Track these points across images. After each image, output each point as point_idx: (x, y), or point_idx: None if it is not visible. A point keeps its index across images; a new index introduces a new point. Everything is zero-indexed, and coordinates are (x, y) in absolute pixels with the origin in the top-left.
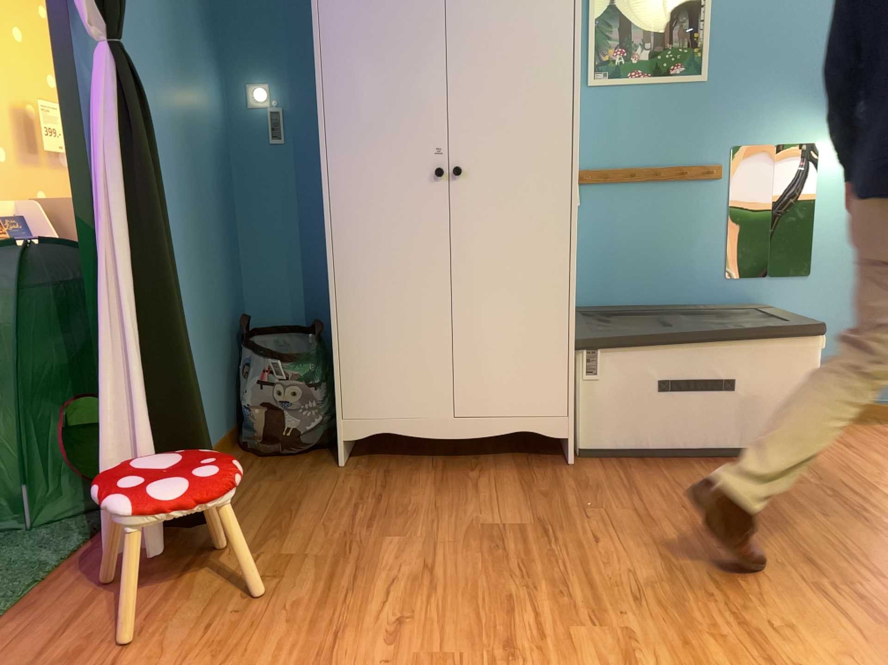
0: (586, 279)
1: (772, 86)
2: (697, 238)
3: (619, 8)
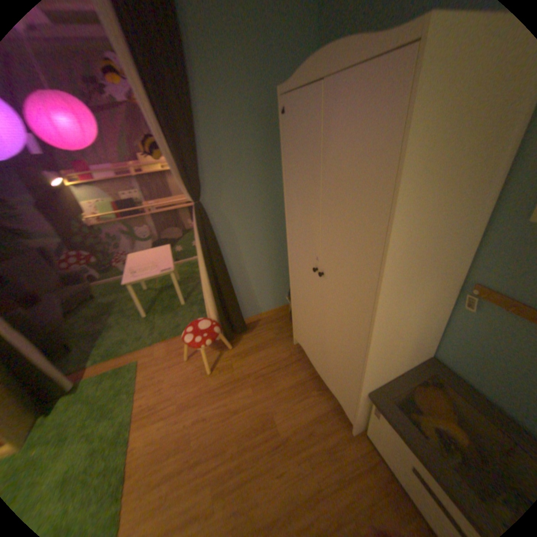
0: (463, 358)
1: None
2: None
3: None
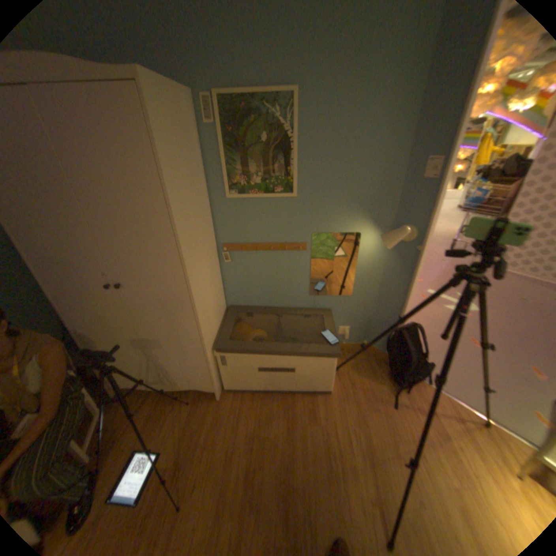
0: (239, 295)
1: (335, 201)
2: (294, 278)
3: (238, 150)
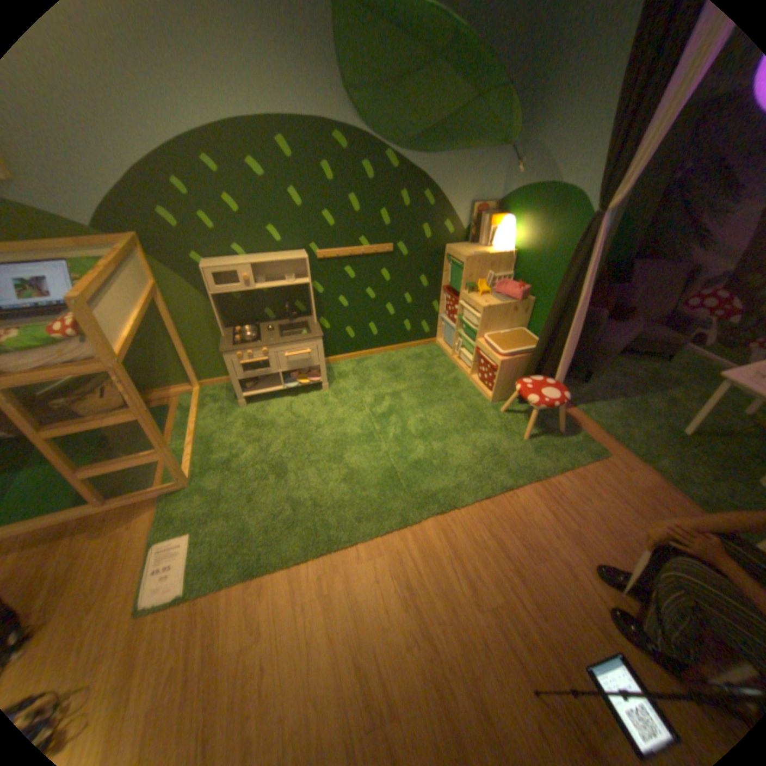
0: None
1: None
2: None
3: None
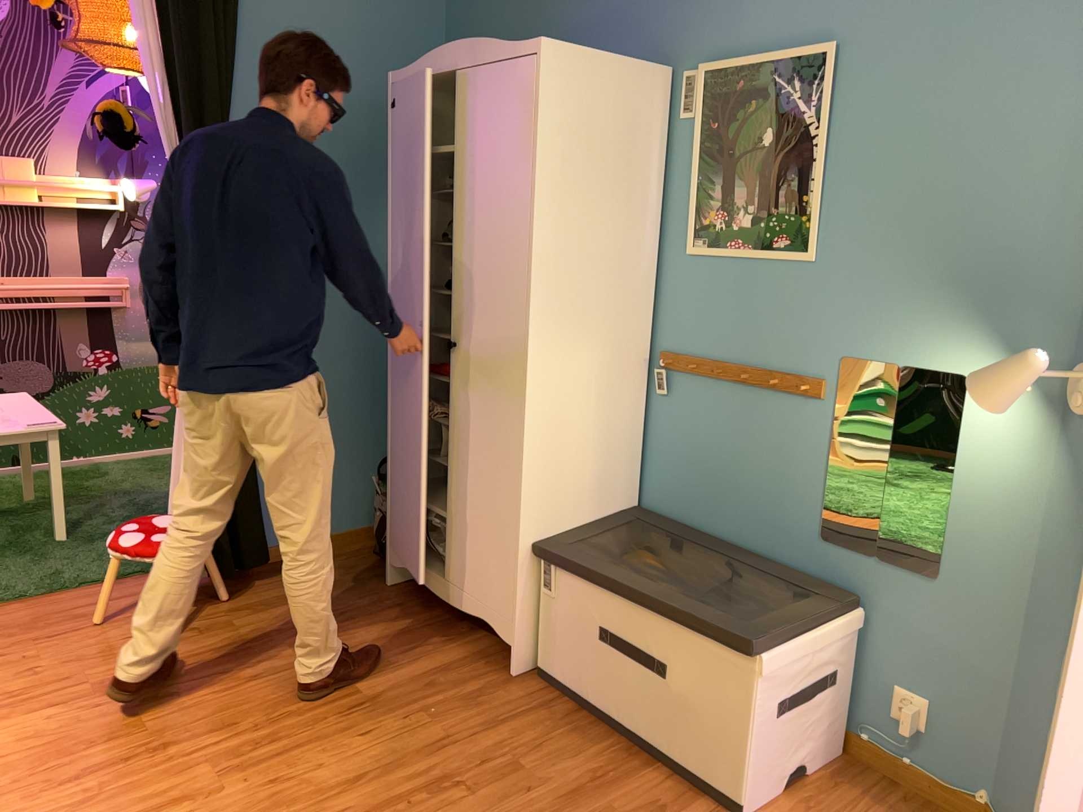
0: (669, 484)
1: (904, 278)
2: (789, 472)
3: (723, 161)
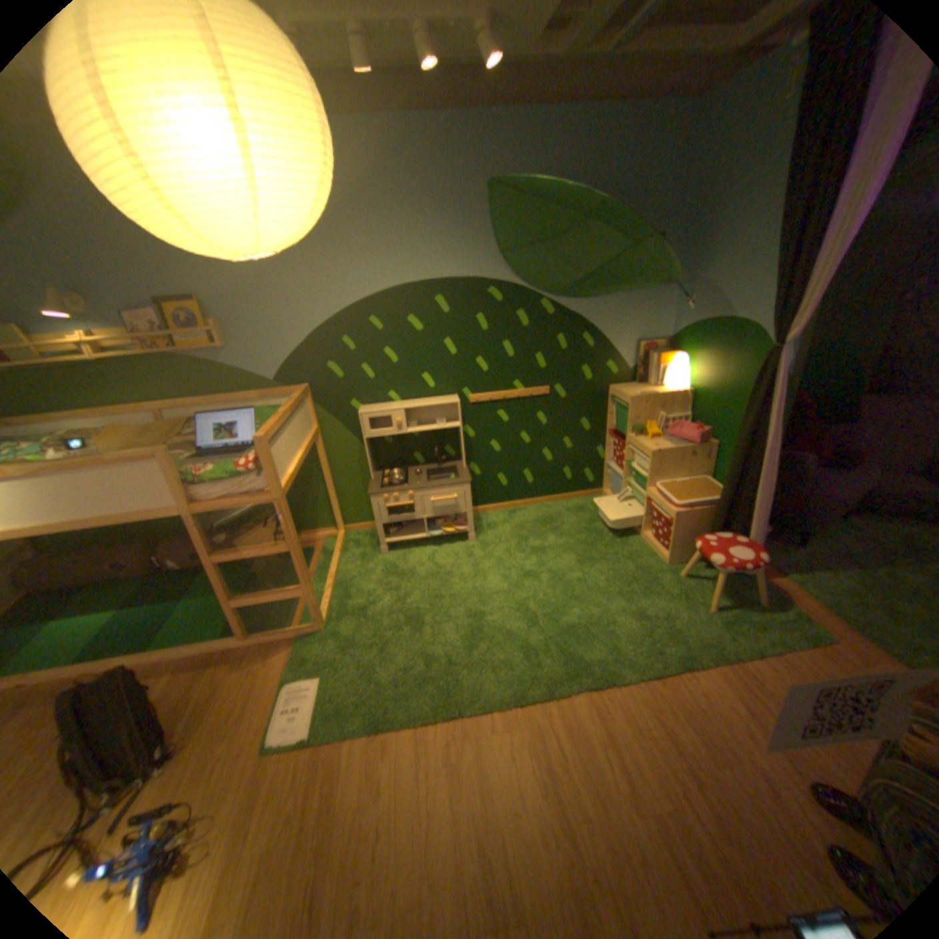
0: None
1: None
2: None
3: None
